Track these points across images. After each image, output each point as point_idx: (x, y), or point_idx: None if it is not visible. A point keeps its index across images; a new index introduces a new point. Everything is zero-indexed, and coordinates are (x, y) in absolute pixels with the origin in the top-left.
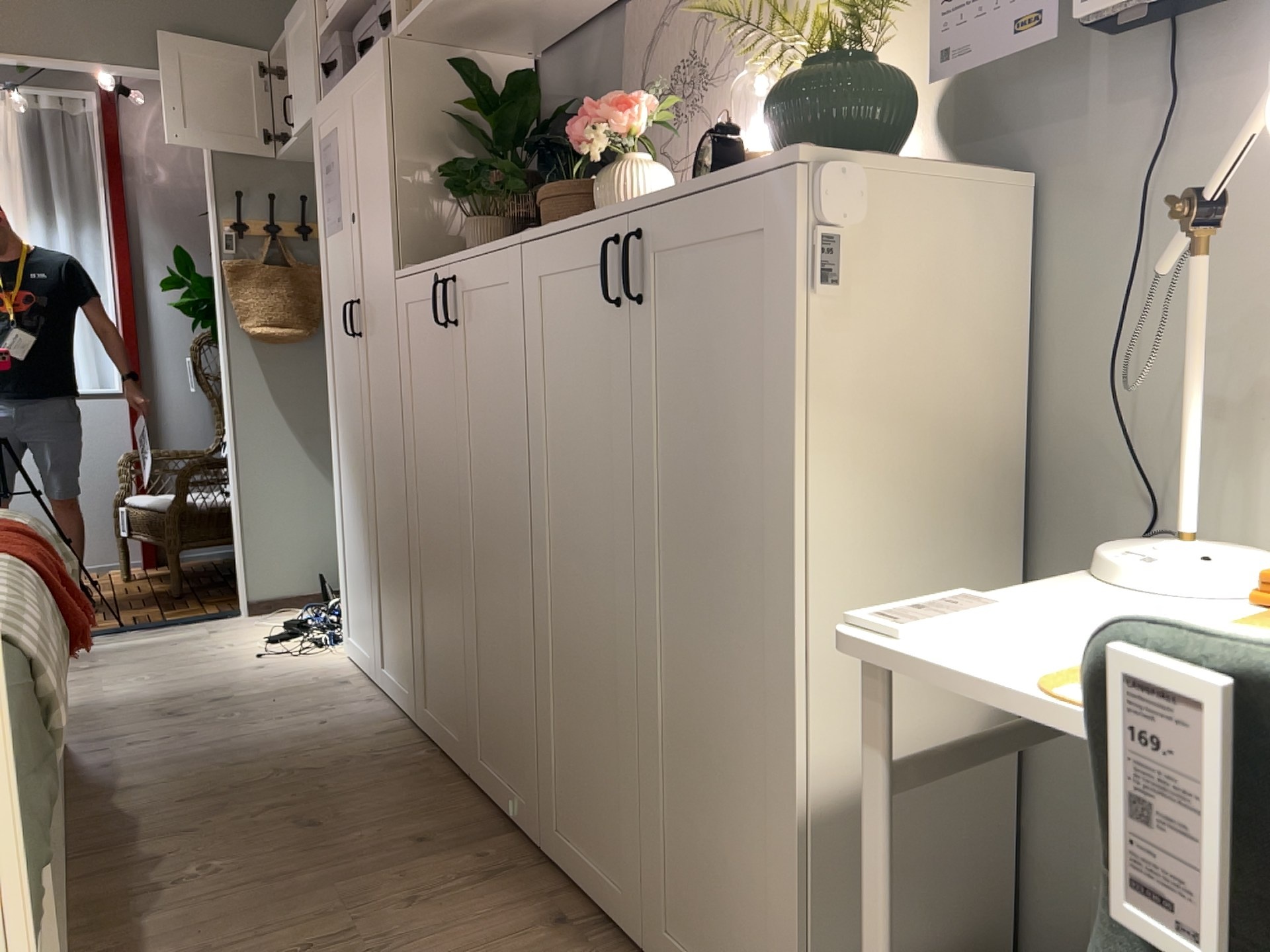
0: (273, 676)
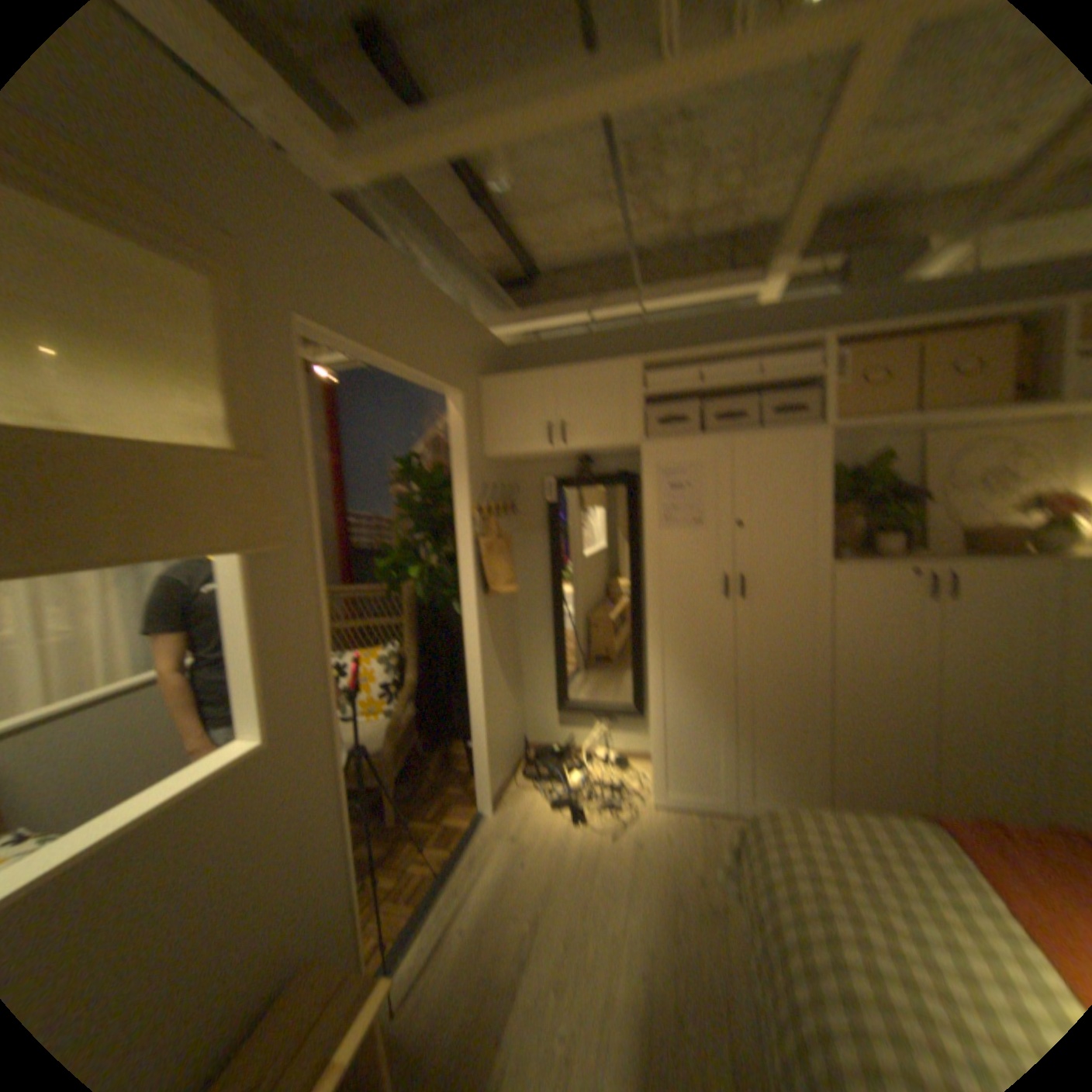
0: (667, 846)
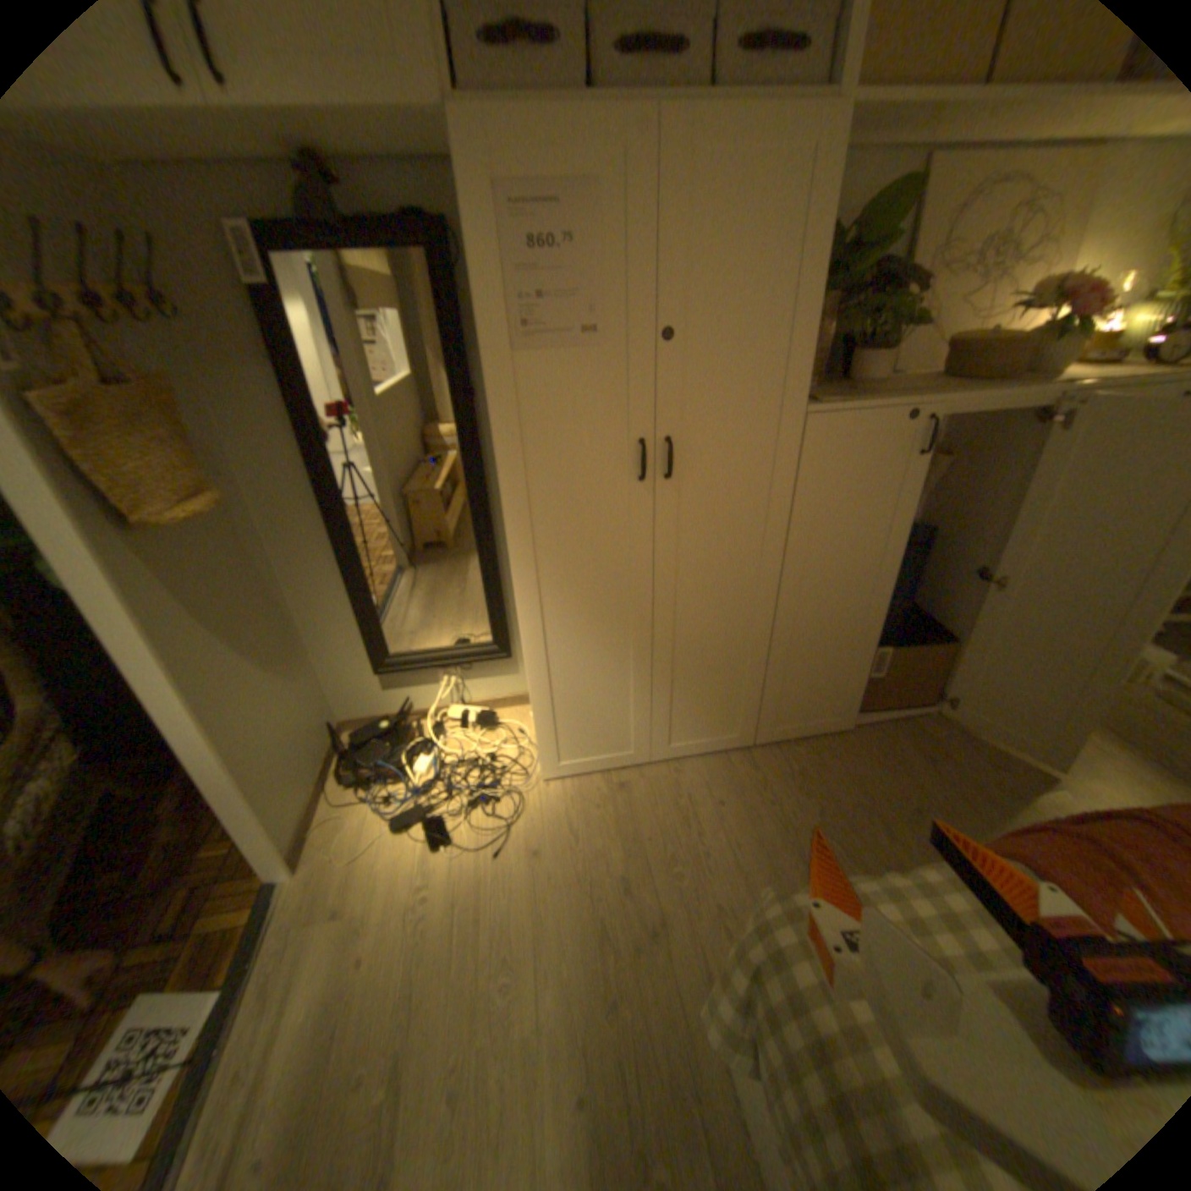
0: (572, 841)
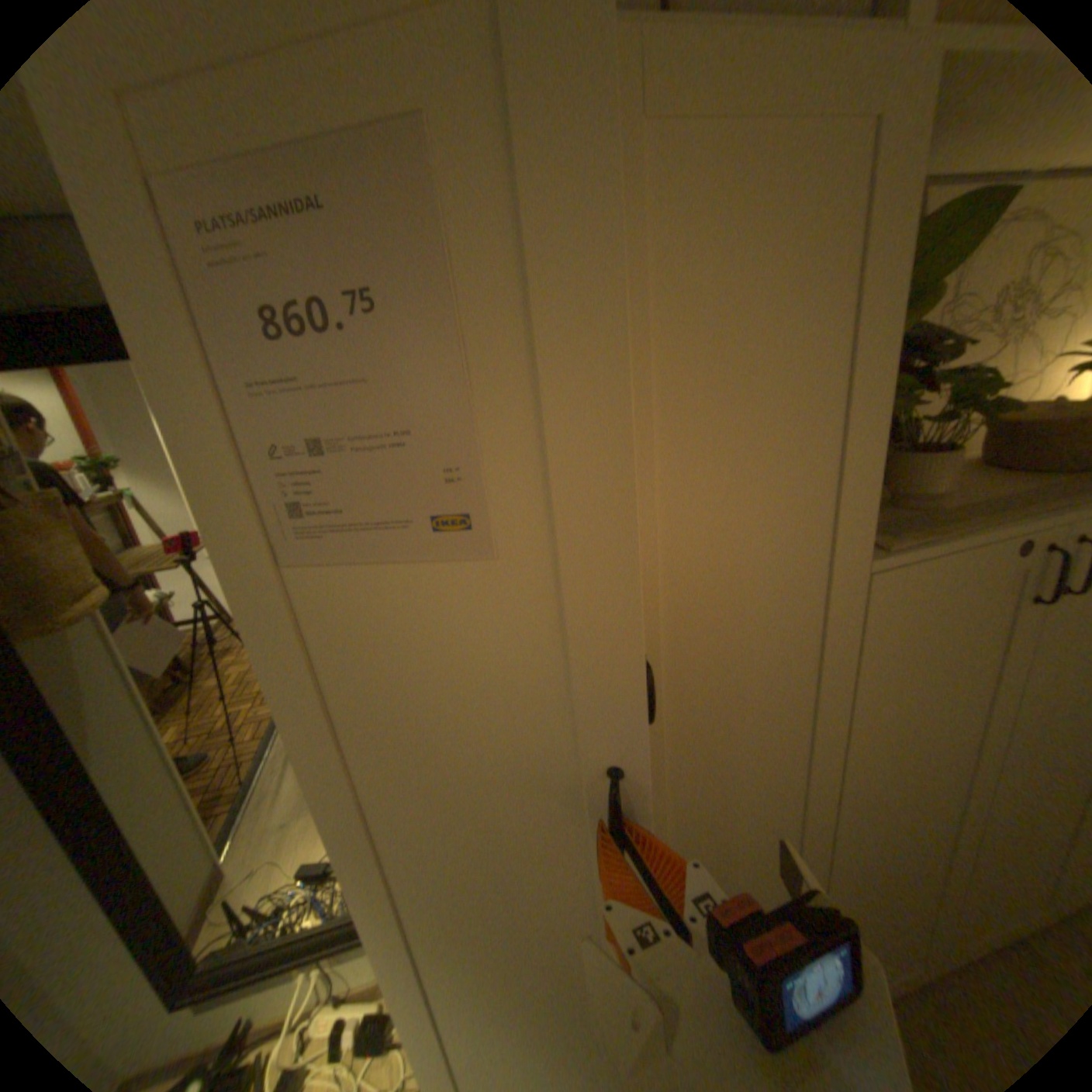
0: None
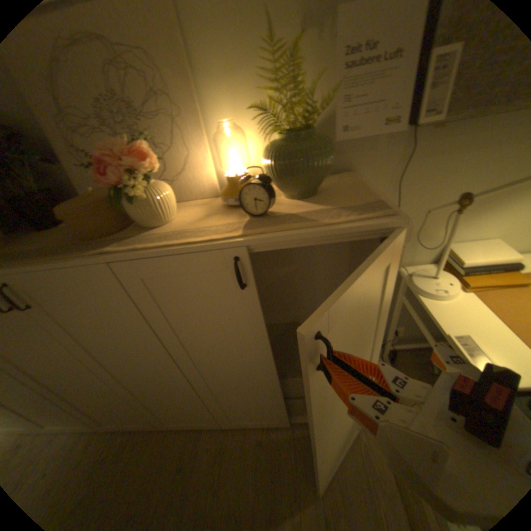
0: None
